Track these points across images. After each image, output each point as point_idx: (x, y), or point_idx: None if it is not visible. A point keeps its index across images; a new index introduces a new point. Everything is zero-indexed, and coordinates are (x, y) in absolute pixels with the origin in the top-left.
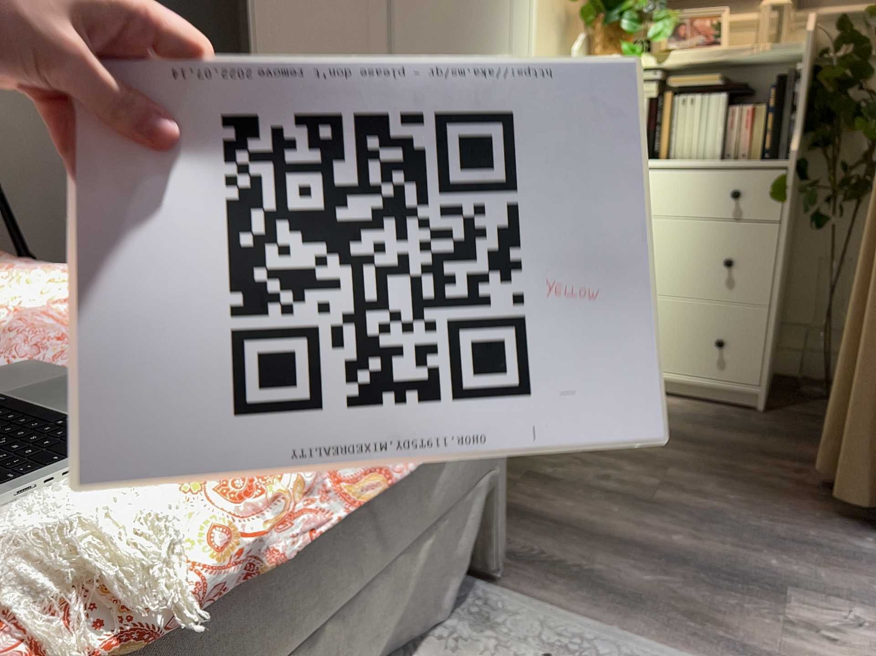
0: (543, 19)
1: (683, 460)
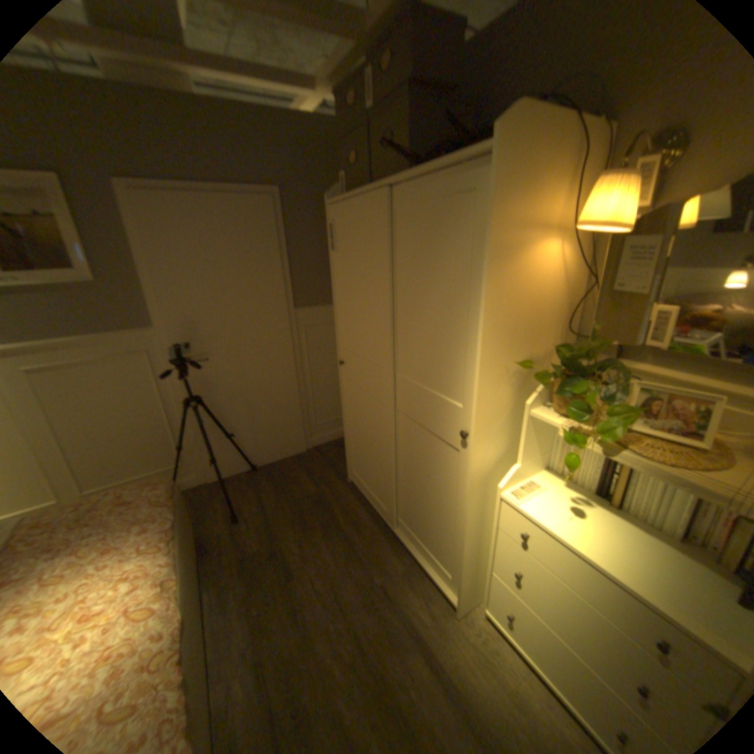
0: (489, 388)
1: None
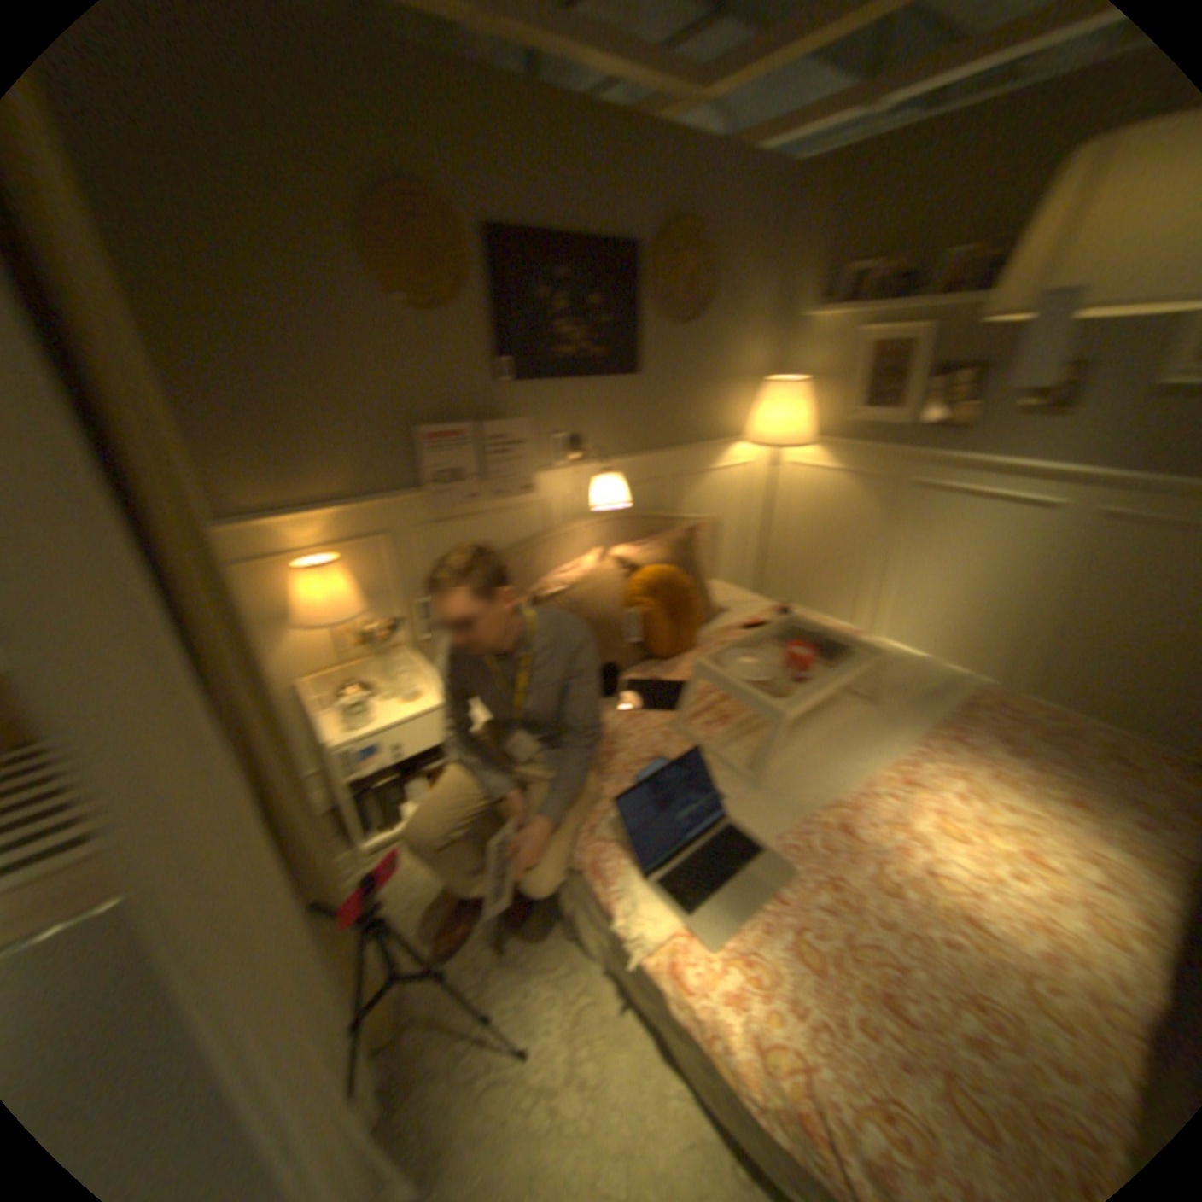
0: None
1: None
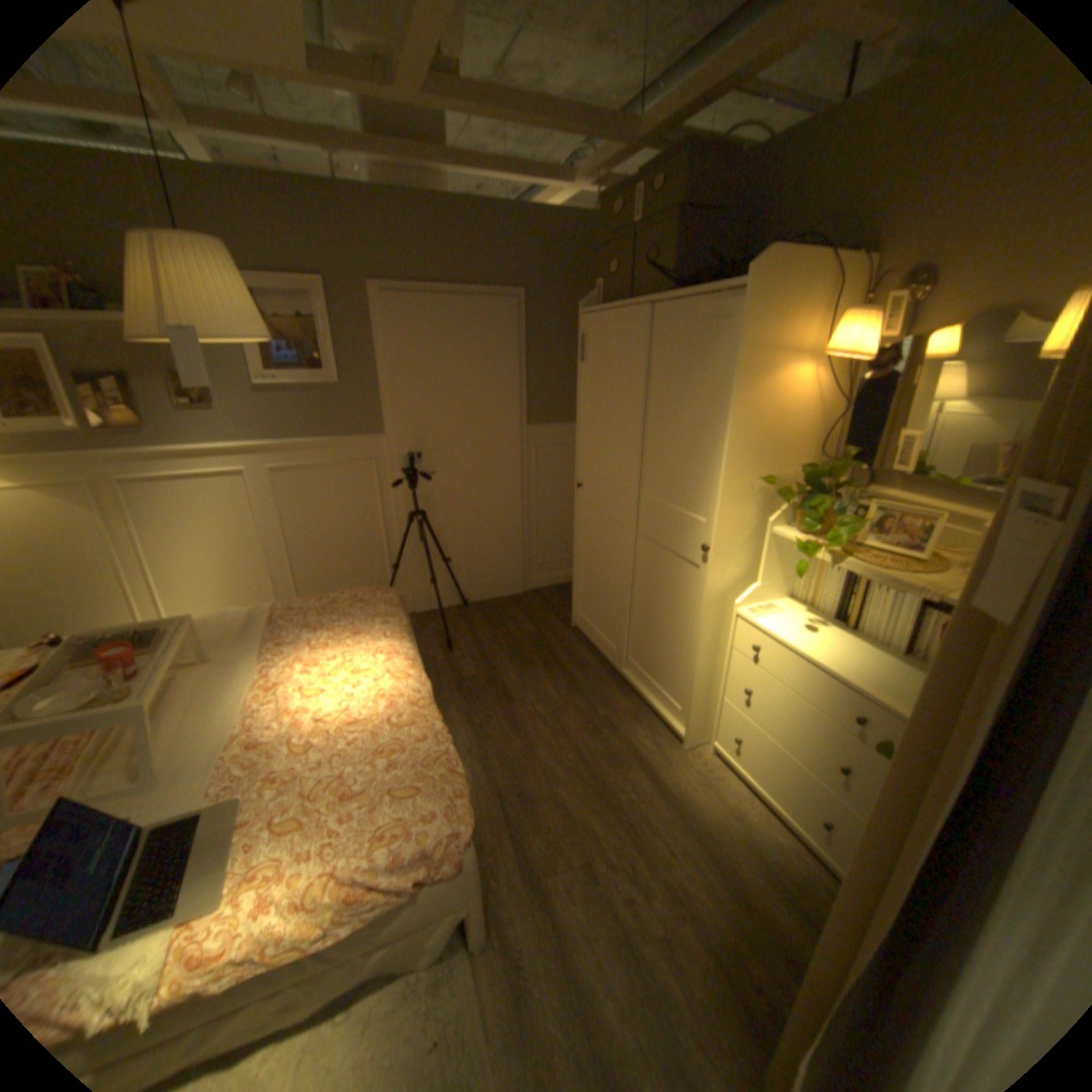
0: (733, 500)
1: (713, 916)
